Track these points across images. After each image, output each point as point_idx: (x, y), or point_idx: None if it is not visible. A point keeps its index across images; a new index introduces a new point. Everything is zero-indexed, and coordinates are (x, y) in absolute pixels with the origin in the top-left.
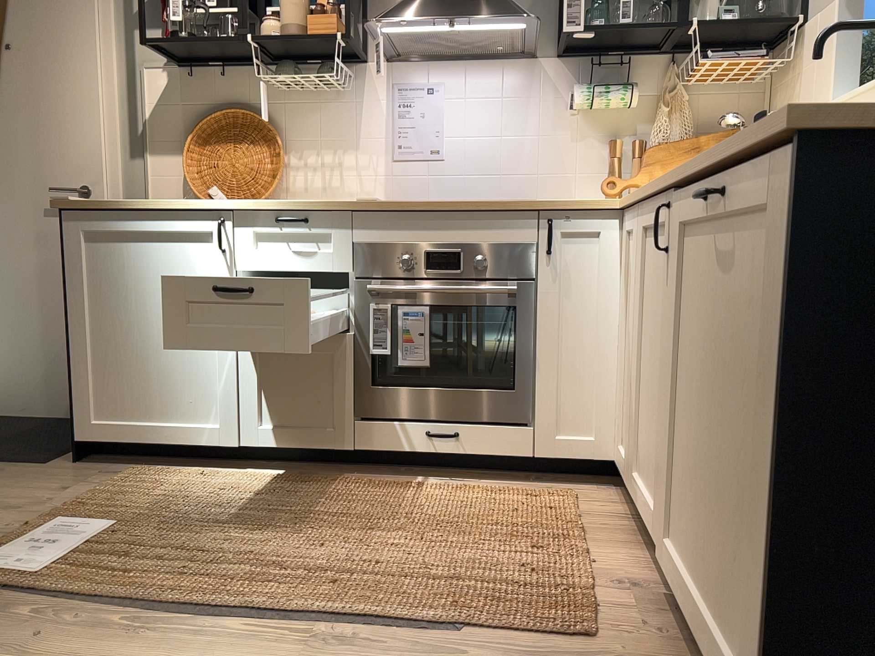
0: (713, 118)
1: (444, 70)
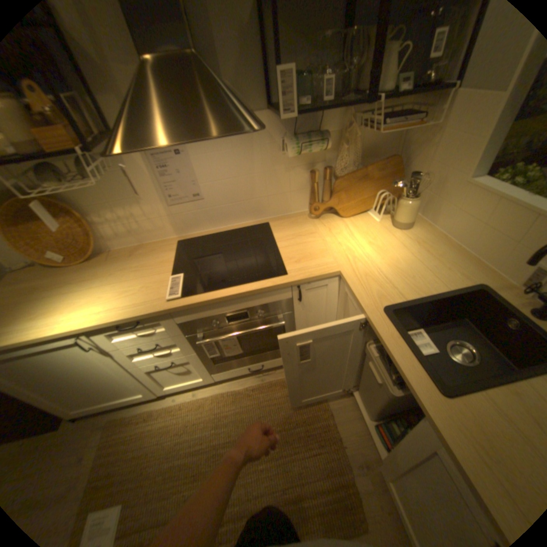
0: (374, 140)
1: None
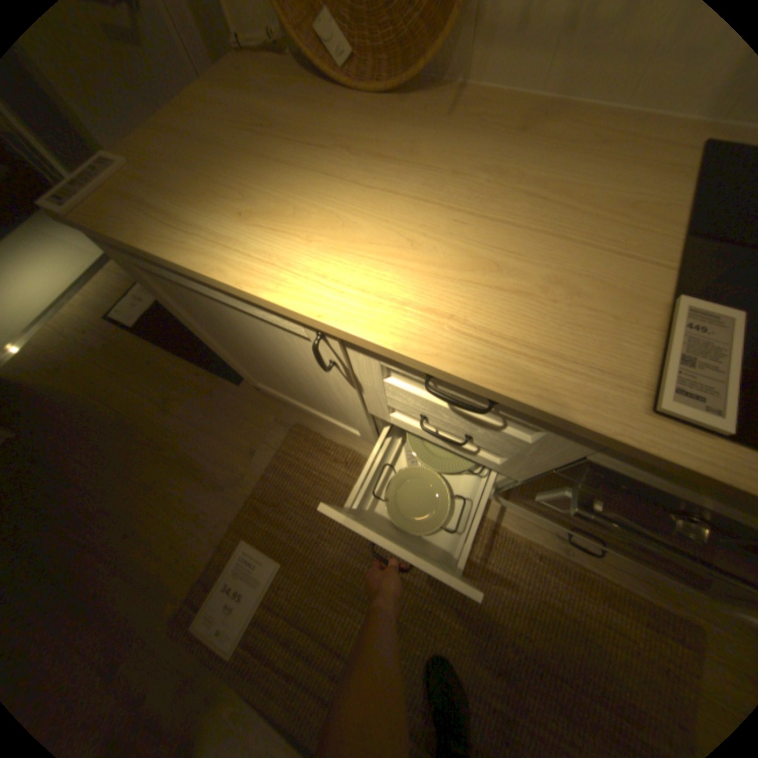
0: None
1: None
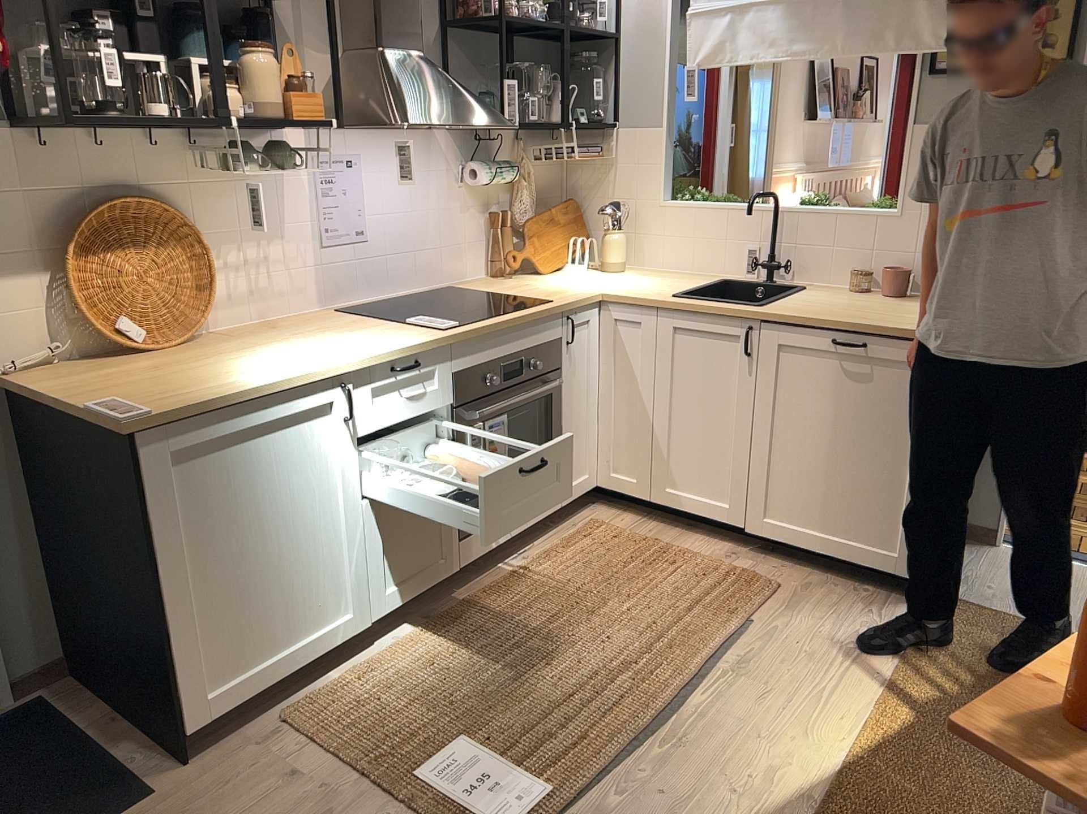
0: (541, 184)
1: (361, 139)
